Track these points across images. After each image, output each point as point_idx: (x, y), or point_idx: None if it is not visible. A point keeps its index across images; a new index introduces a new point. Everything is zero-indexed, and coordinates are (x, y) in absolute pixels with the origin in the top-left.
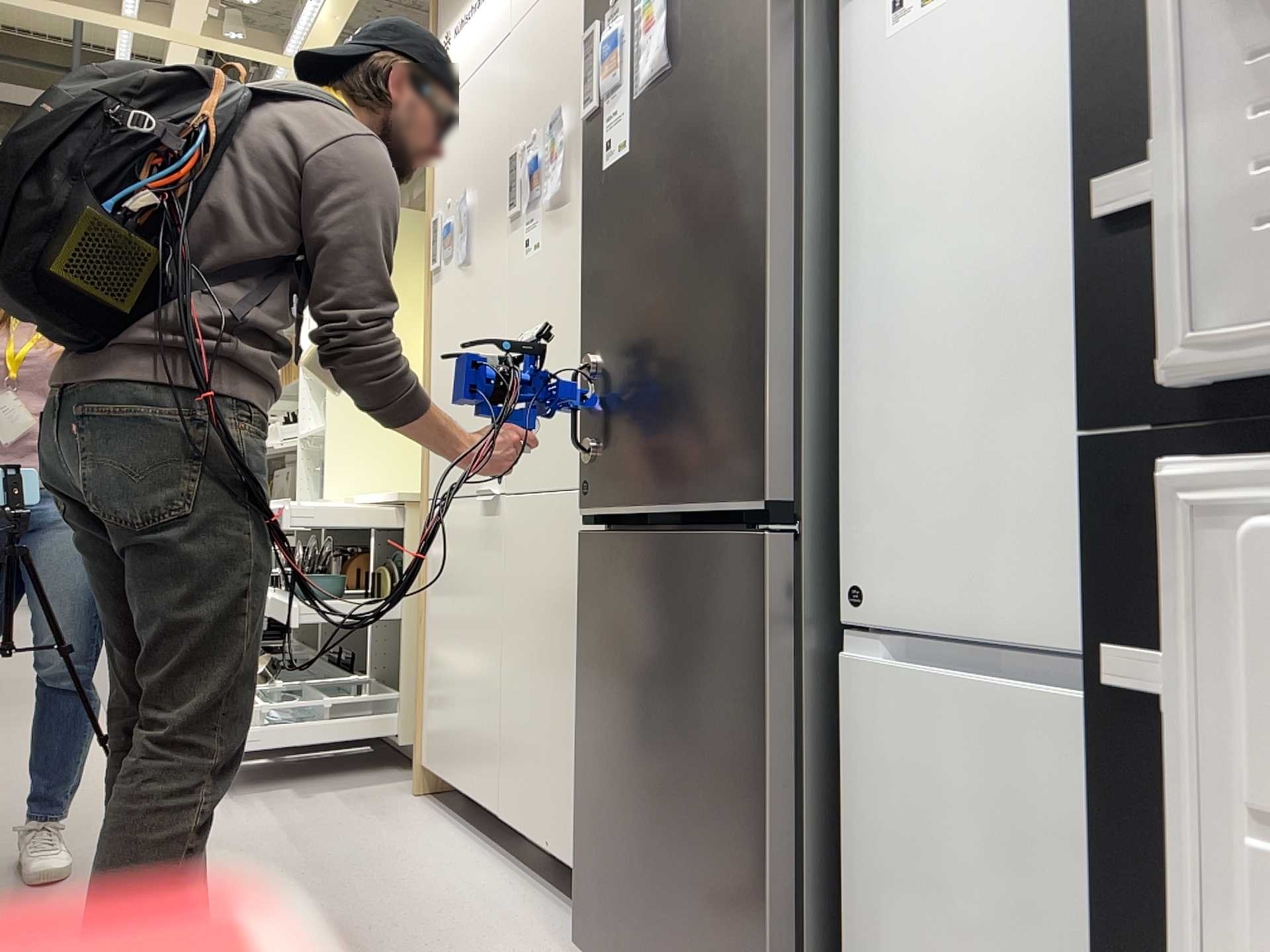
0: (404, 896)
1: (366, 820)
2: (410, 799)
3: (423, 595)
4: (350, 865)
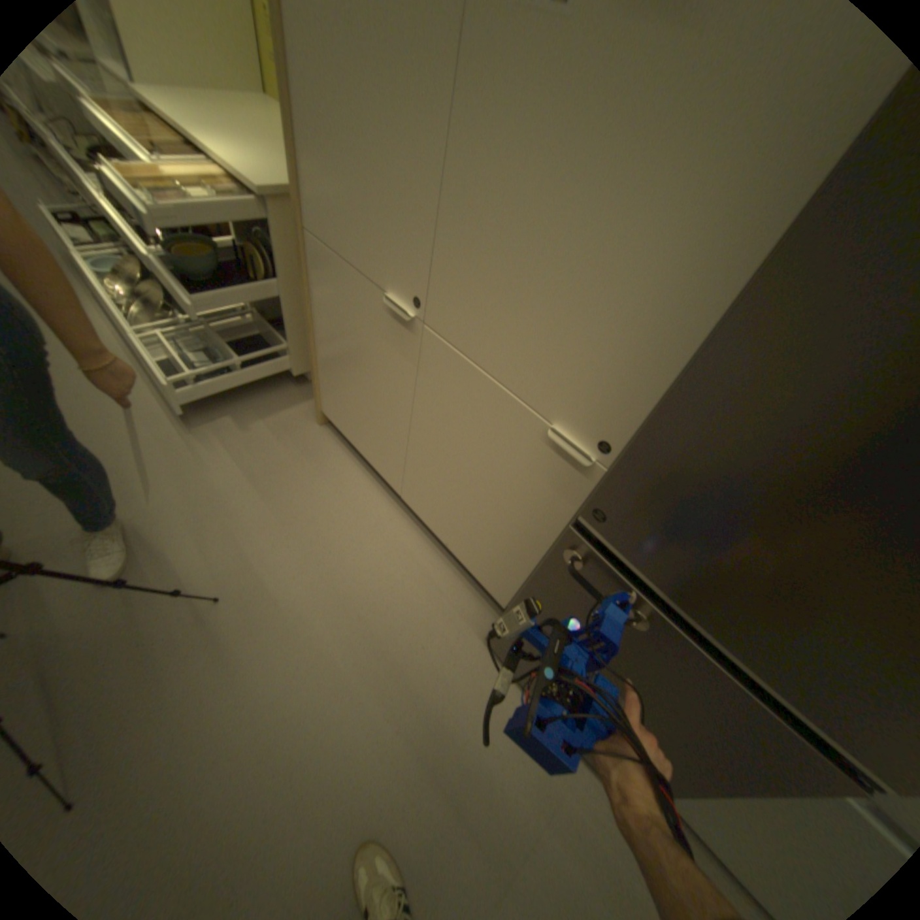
0: (361, 565)
1: (299, 460)
2: (317, 428)
3: (308, 310)
4: (313, 528)
